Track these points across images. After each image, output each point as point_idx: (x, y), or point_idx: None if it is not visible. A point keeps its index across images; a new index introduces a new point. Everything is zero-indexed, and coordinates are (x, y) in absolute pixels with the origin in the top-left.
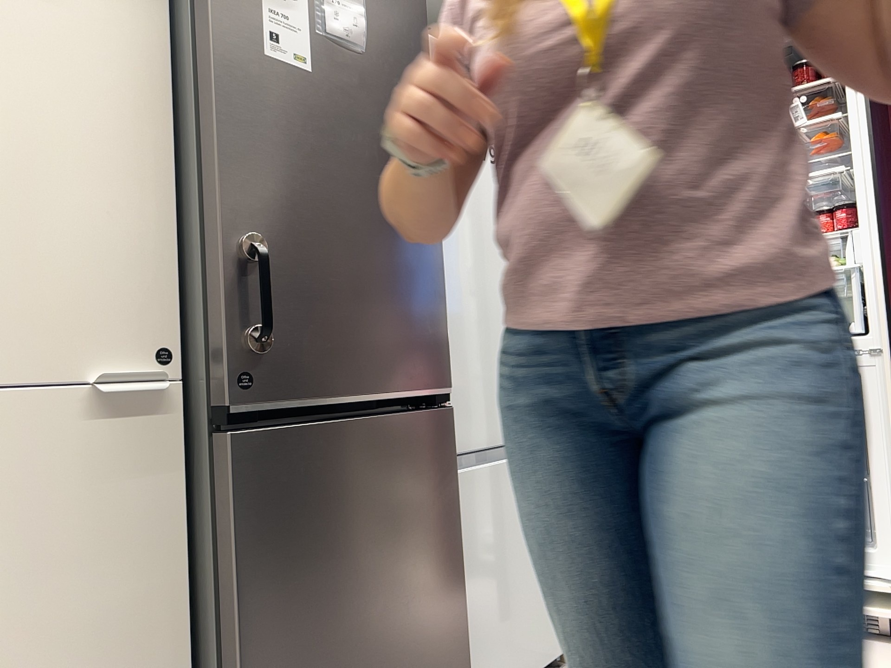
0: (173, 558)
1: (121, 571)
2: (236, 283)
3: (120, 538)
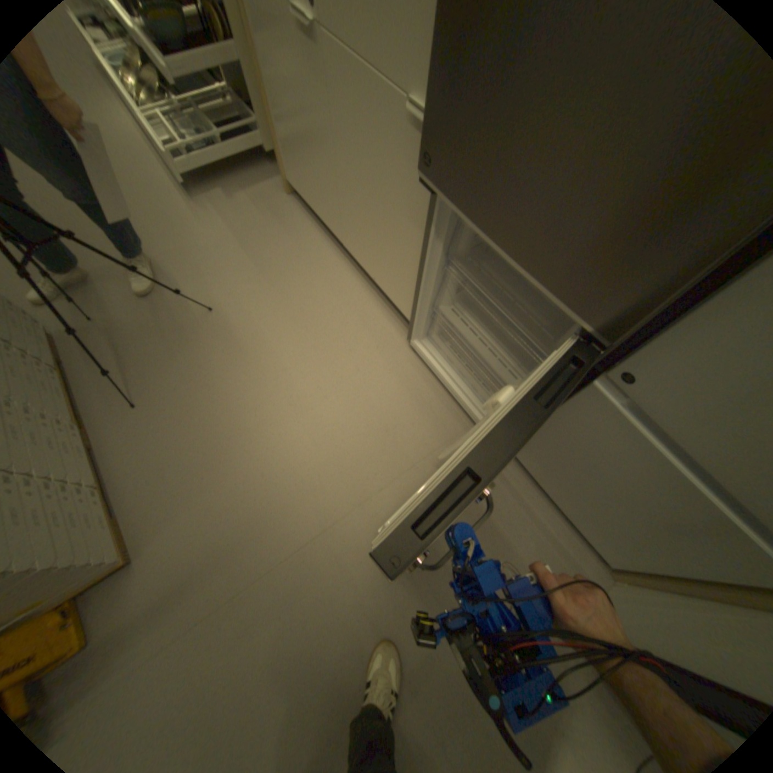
0: (426, 227)
1: (410, 211)
2: (440, 57)
3: (412, 196)
